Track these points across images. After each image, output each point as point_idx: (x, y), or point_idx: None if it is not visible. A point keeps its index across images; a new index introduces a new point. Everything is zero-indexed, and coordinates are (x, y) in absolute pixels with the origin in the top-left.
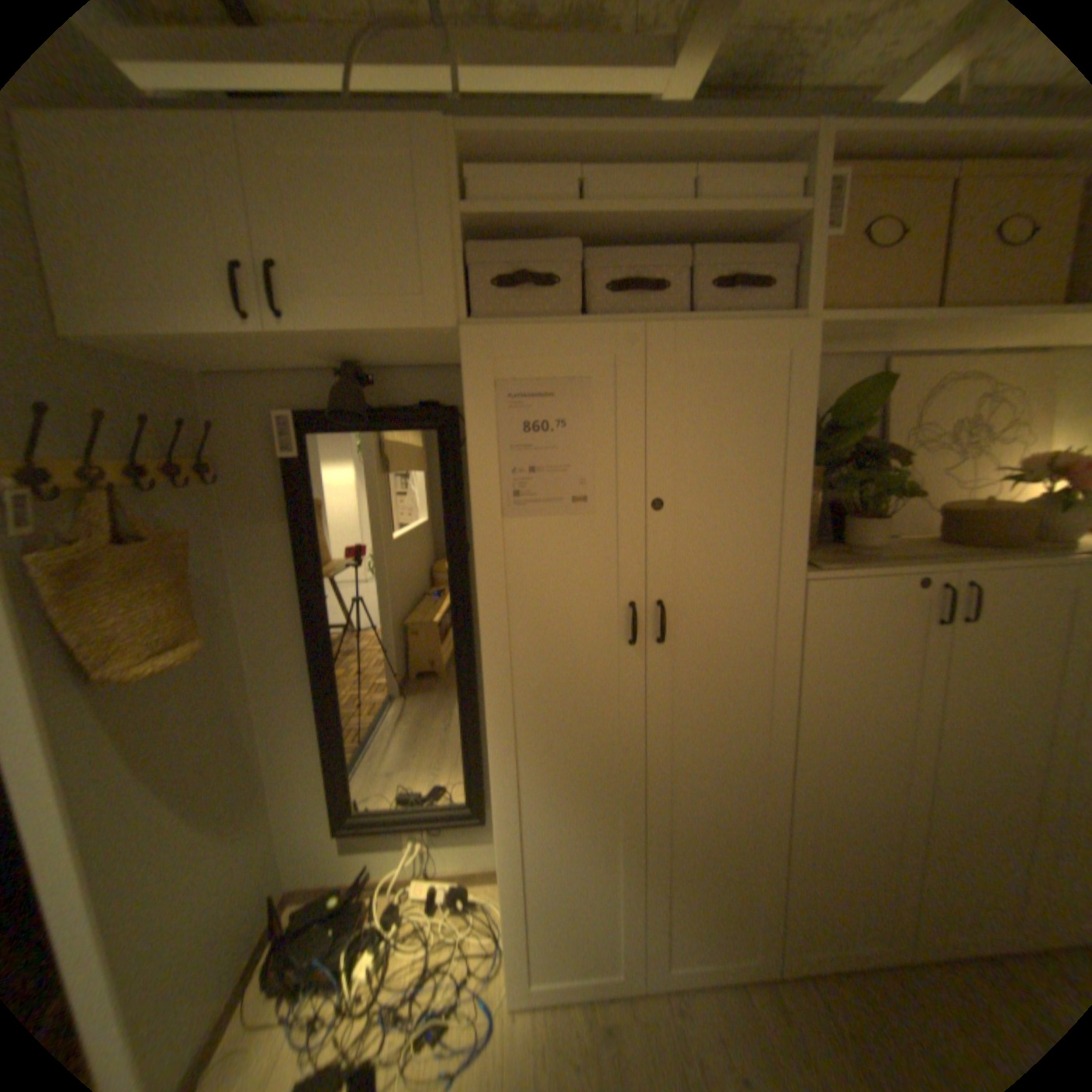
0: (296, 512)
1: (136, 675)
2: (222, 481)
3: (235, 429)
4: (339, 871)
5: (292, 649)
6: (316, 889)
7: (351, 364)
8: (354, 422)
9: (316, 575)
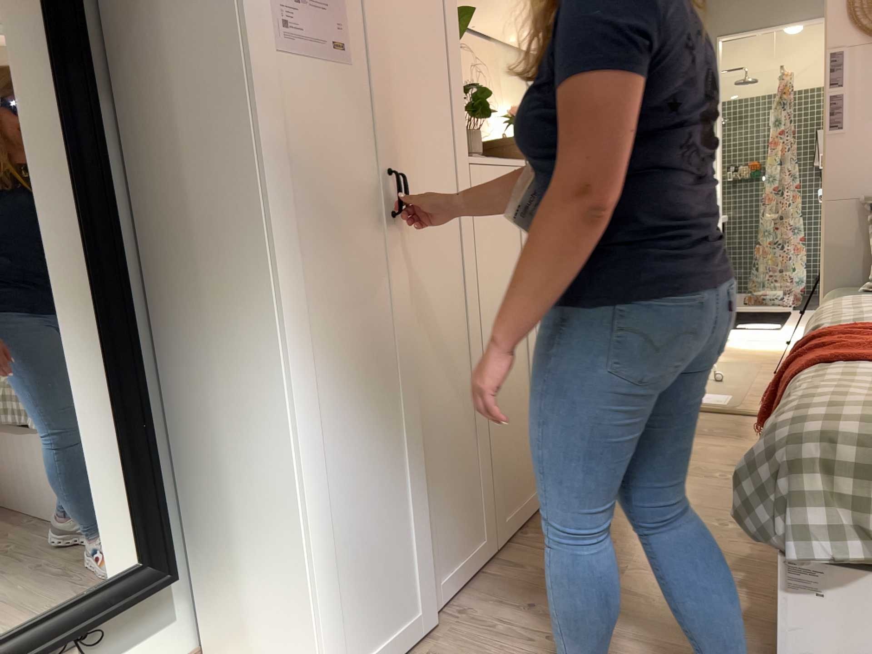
0: None
1: None
2: None
3: None
4: None
5: None
6: None
7: None
8: None
9: None
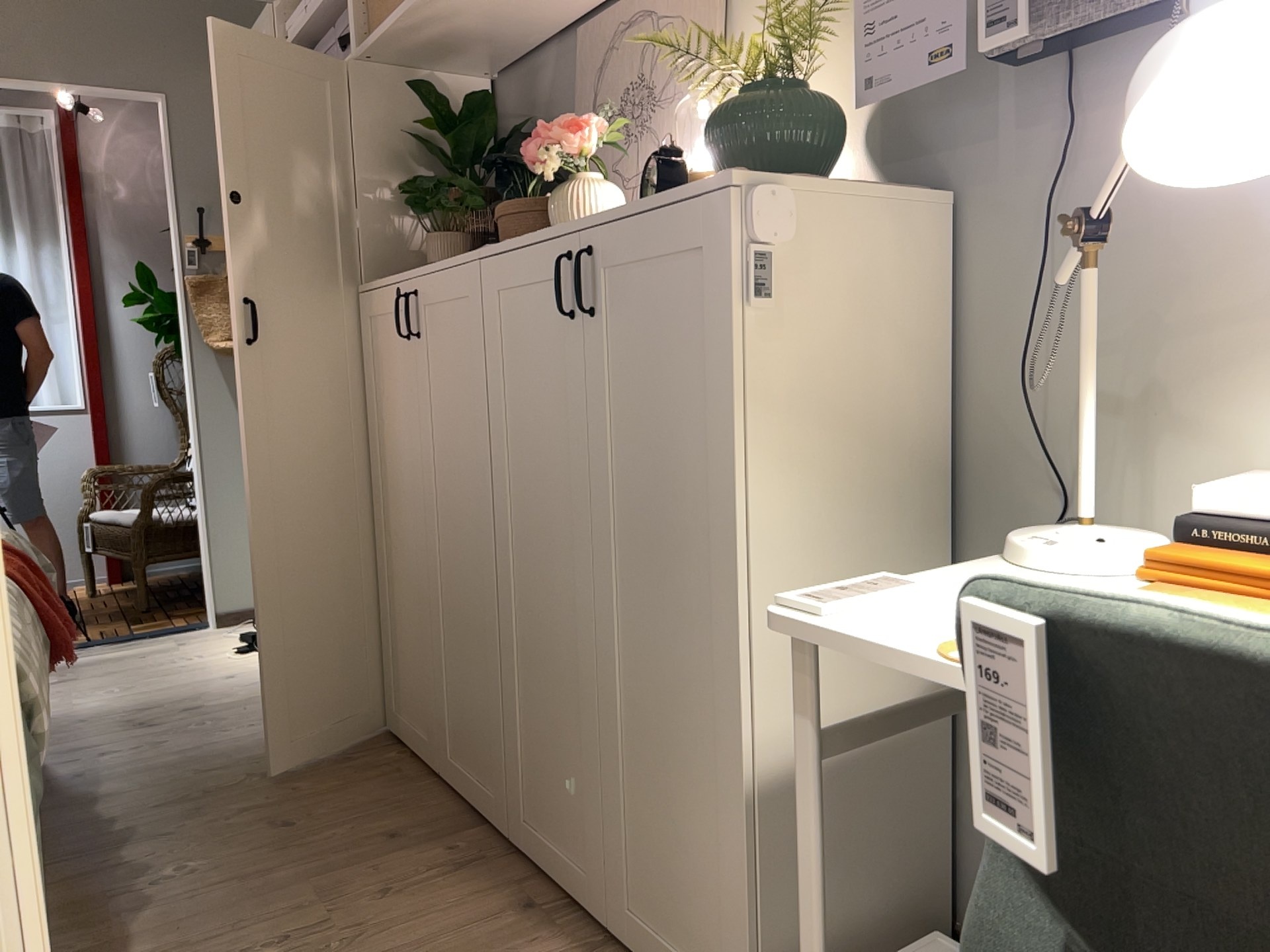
0: None
1: (215, 346)
2: None
3: None
4: None
5: None
6: None
7: None
8: None
9: None
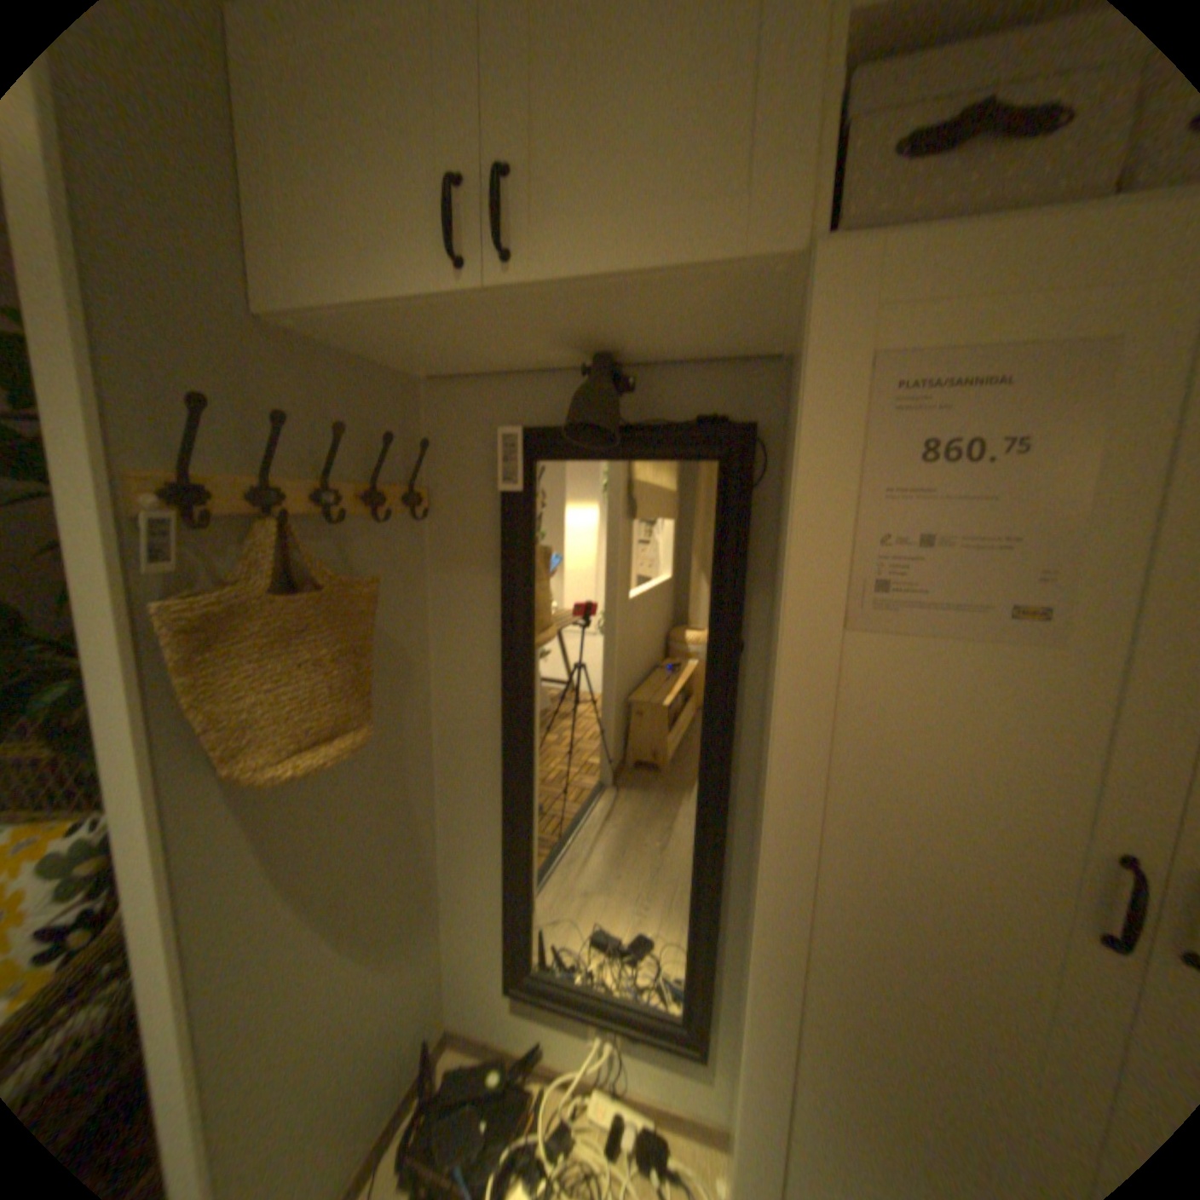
0: (511, 566)
1: (270, 779)
2: (435, 517)
3: (457, 452)
4: (508, 1034)
5: (488, 742)
6: (480, 1045)
7: (607, 359)
8: (600, 445)
9: (526, 654)
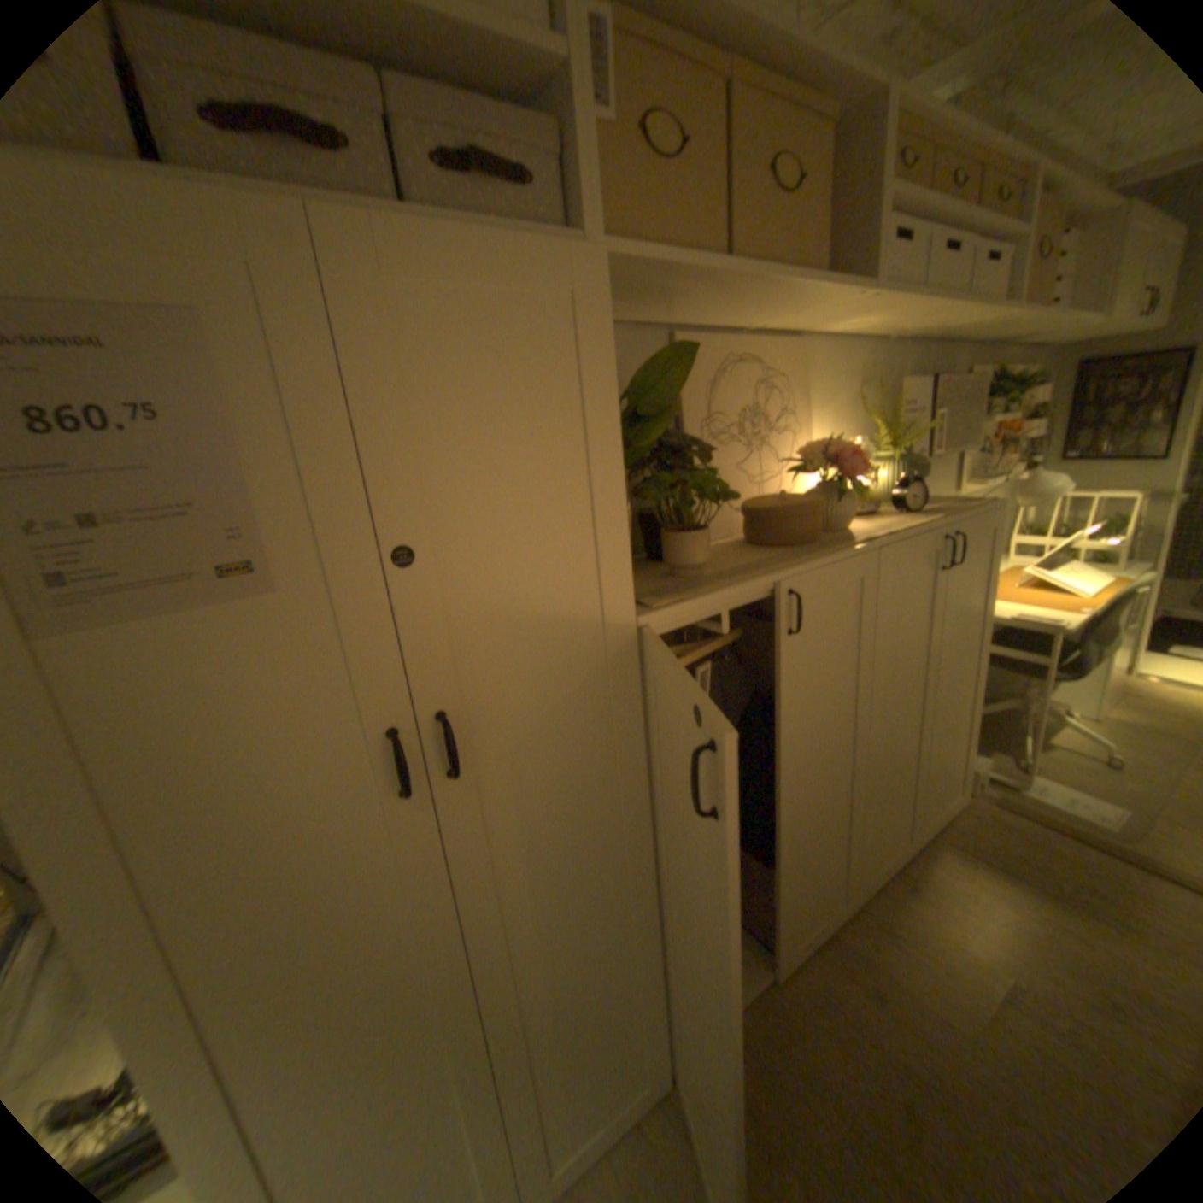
0: None
1: None
2: None
3: None
4: None
5: None
6: None
7: None
8: None
9: None
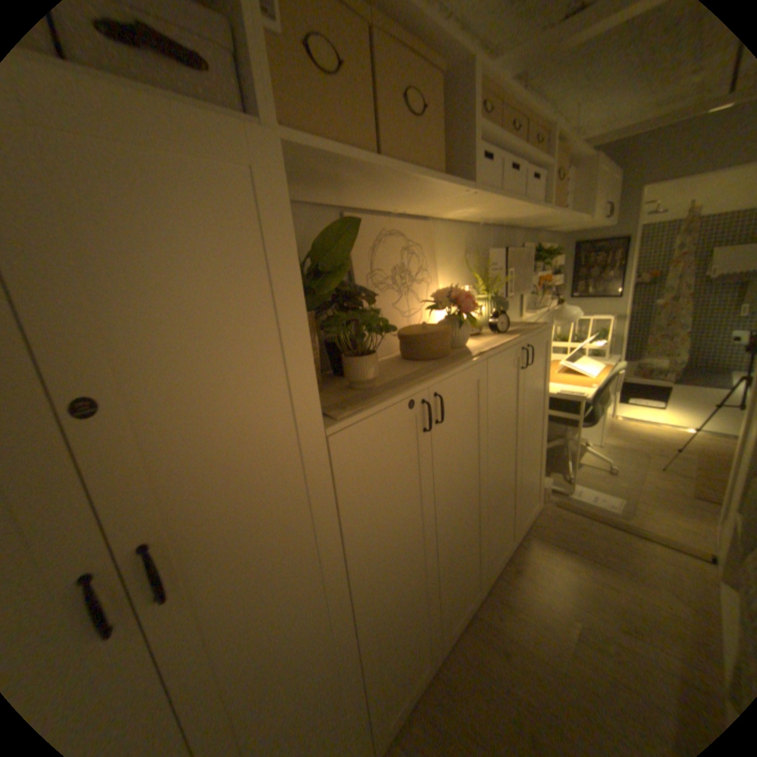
0: None
1: None
2: None
3: None
4: None
5: None
6: None
7: None
8: None
9: None
